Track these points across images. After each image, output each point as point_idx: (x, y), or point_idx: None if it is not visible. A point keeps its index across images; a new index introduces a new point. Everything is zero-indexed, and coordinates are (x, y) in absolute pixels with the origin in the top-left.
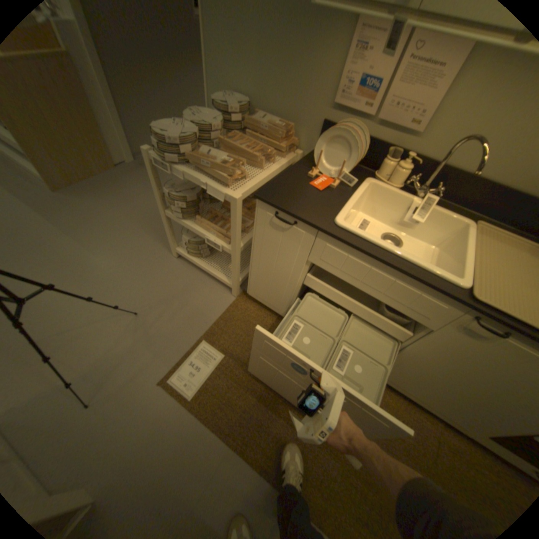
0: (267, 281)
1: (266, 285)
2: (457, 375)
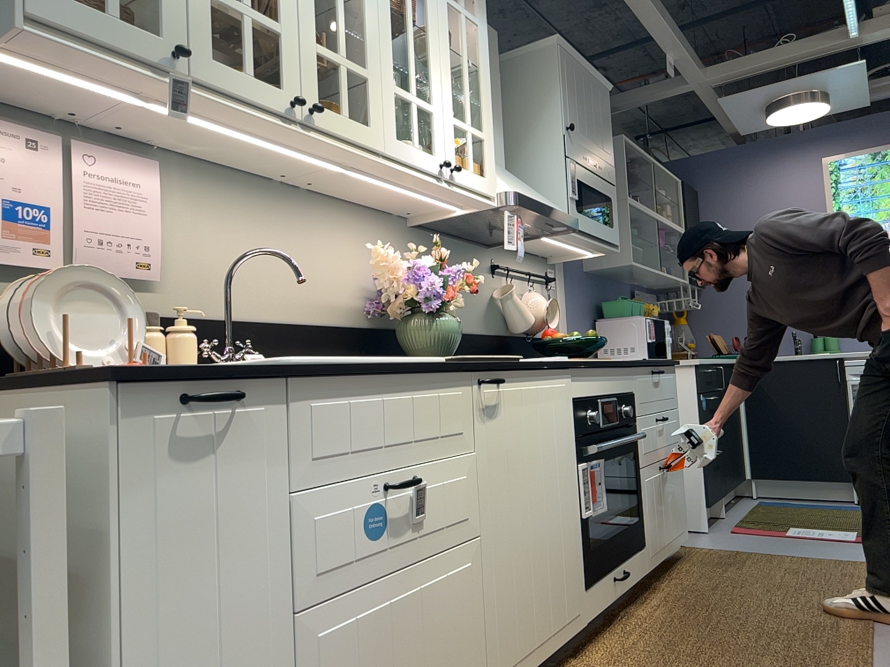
0: None
1: None
2: (521, 508)
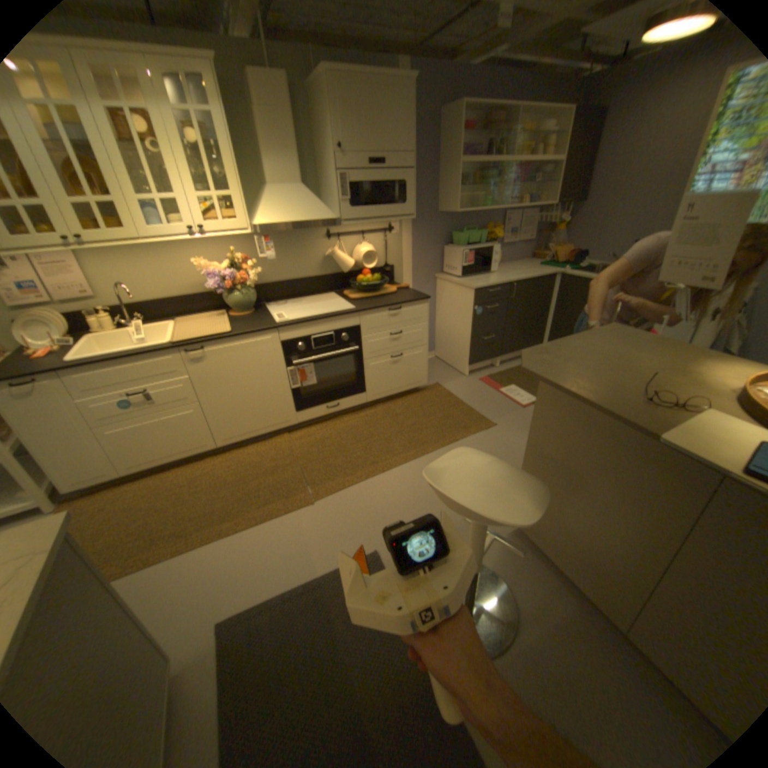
0: (65, 455)
1: (70, 461)
2: (232, 391)
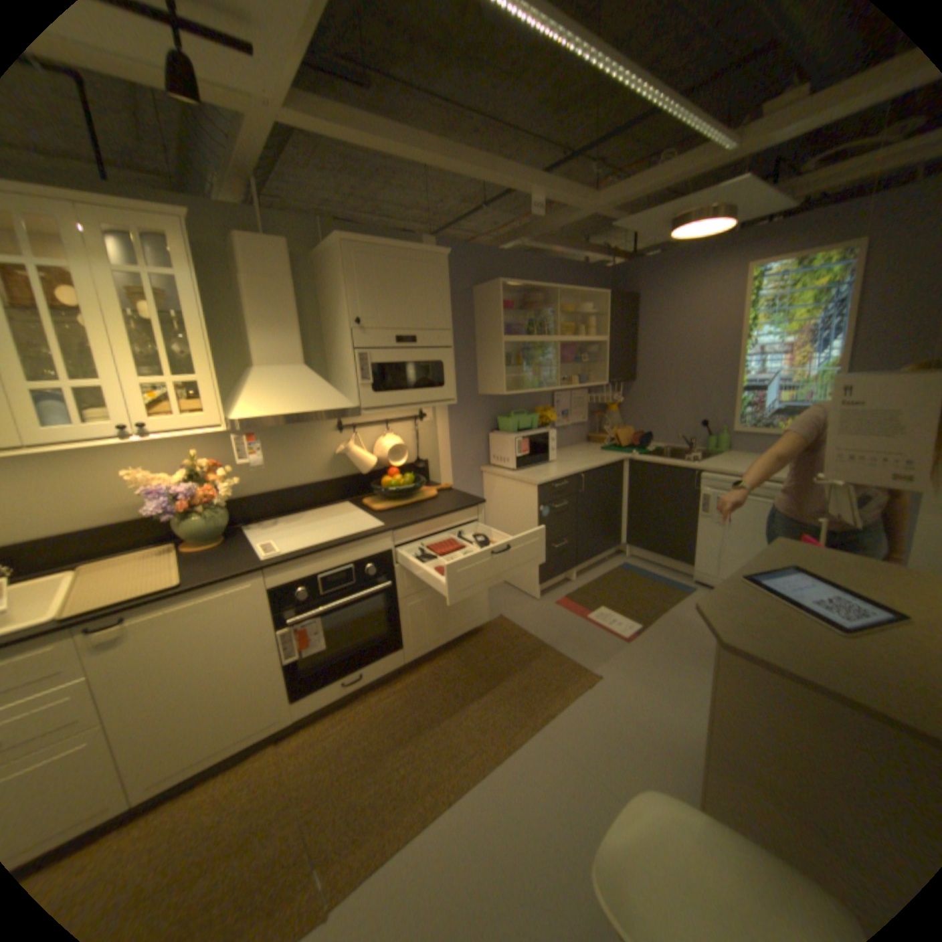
0: None
1: None
2: (170, 689)
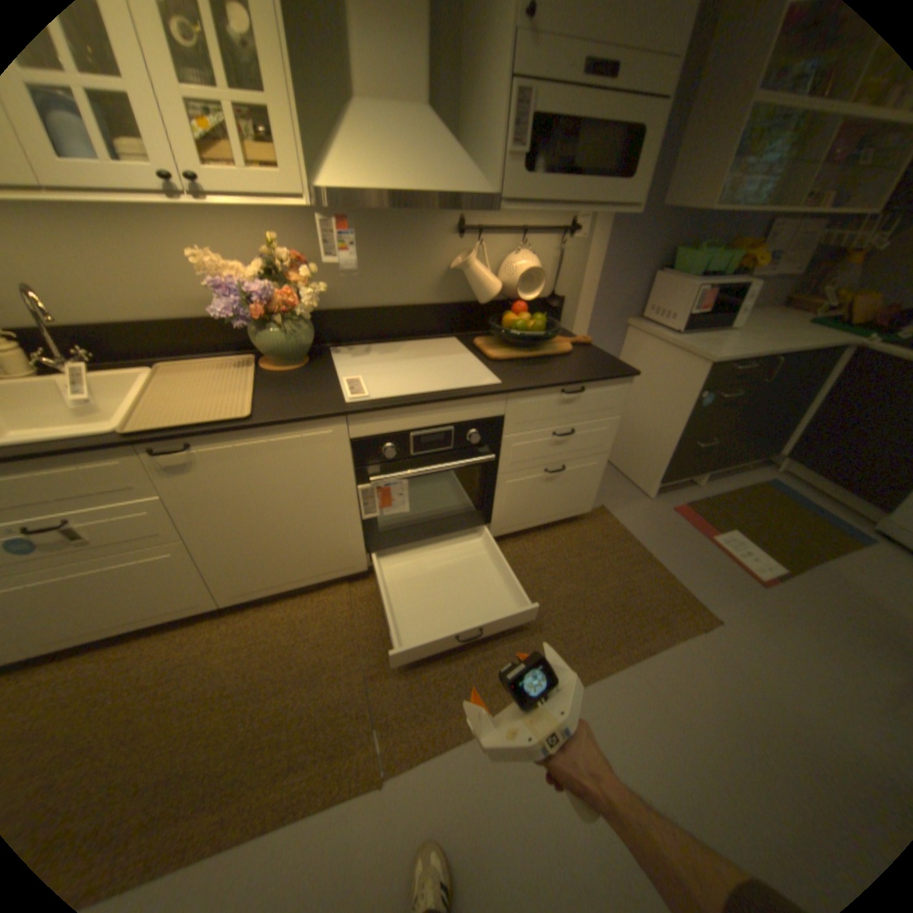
0: None
1: None
2: (248, 522)
